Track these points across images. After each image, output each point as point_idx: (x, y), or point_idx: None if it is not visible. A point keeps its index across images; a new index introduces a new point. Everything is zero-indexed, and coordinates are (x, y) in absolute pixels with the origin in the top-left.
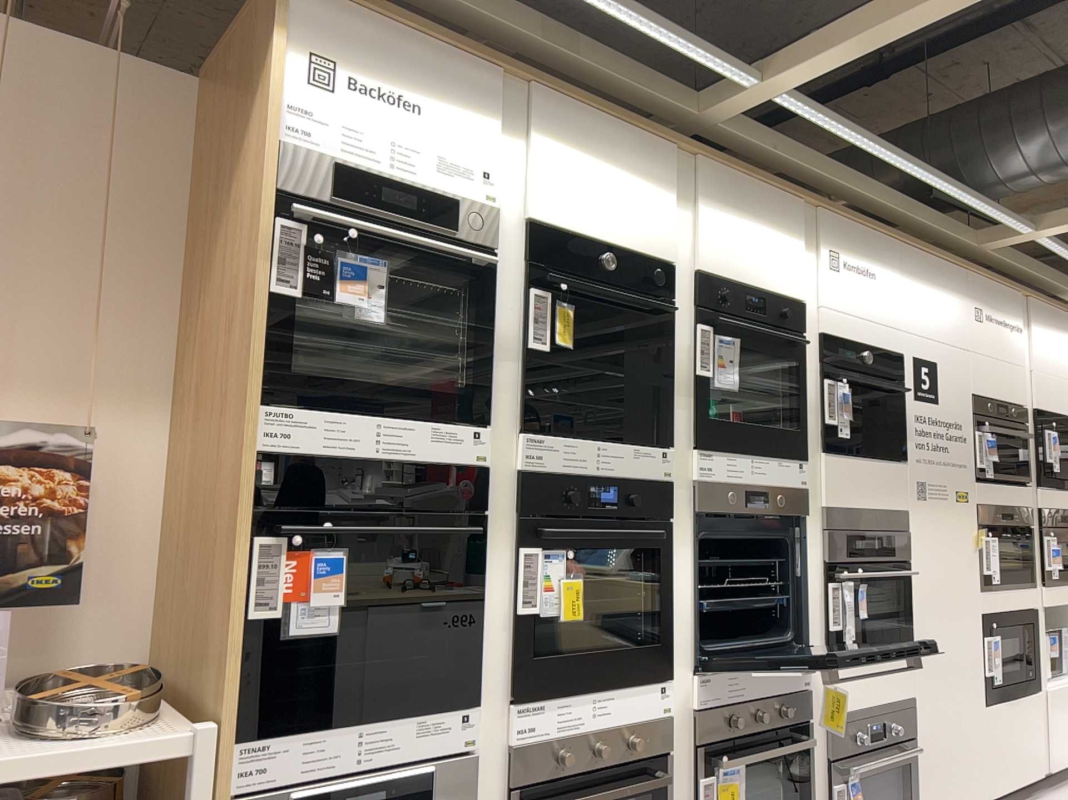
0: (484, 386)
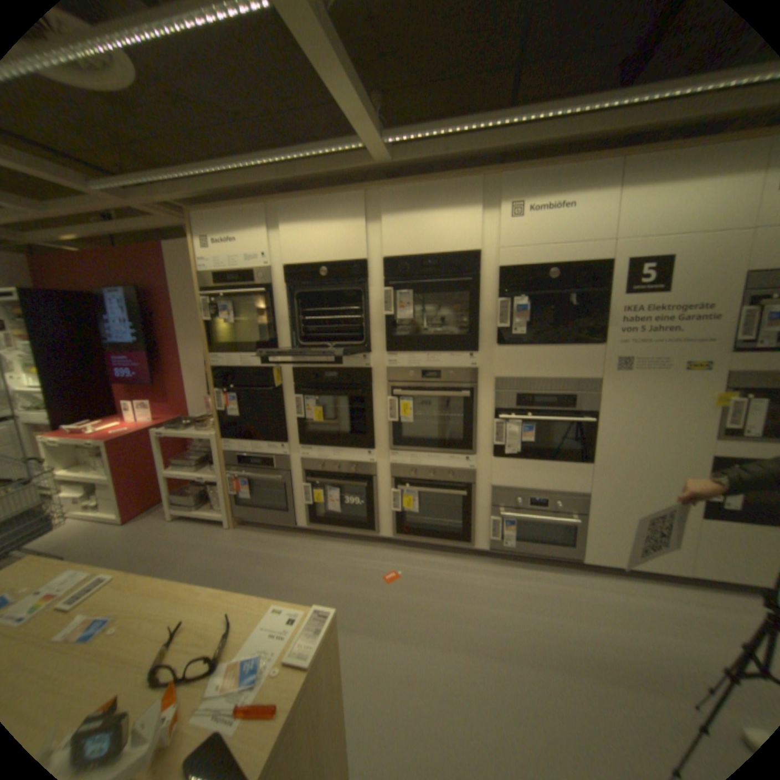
0: (273, 340)
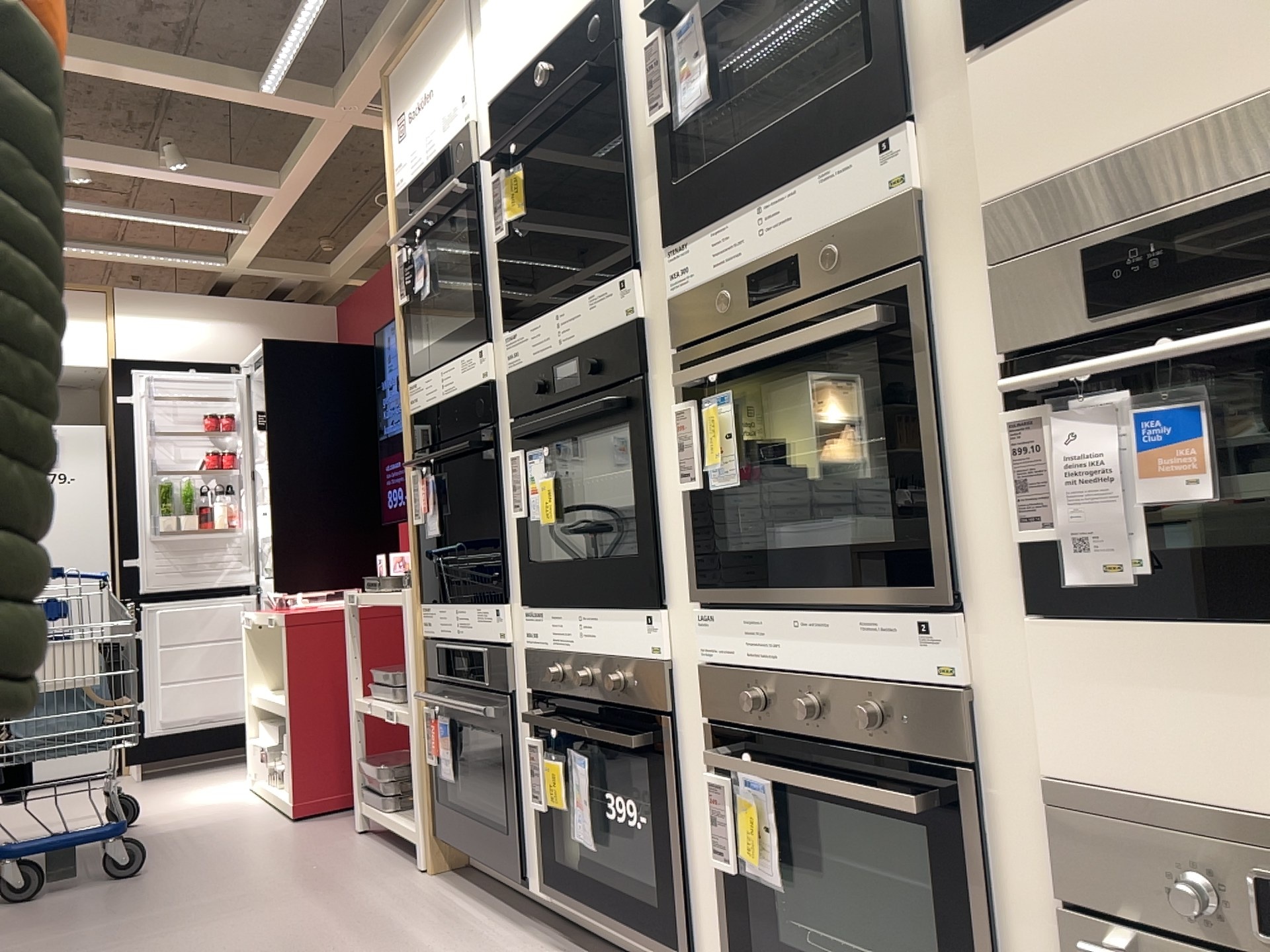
0: (478, 304)
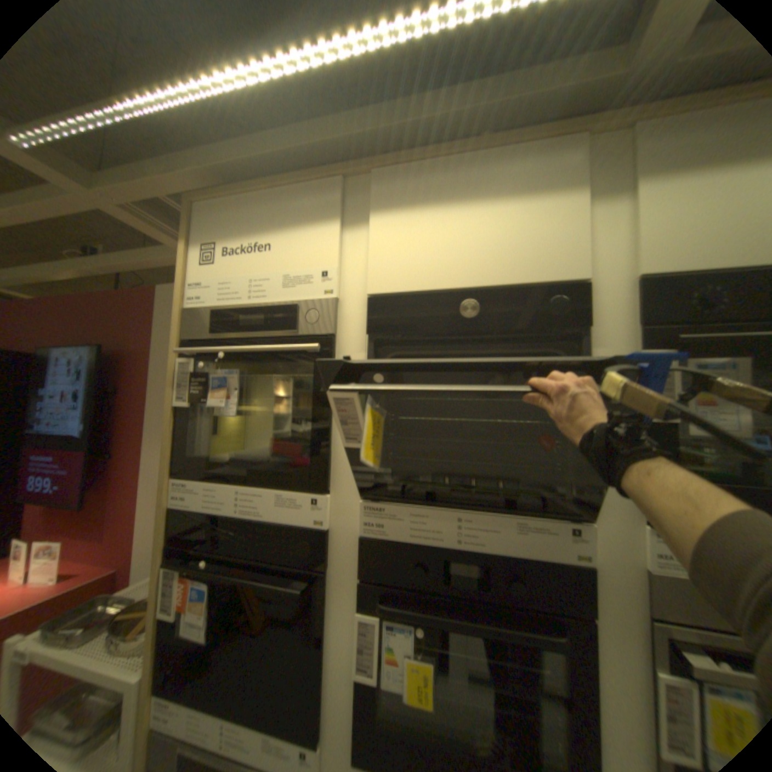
0: (319, 457)
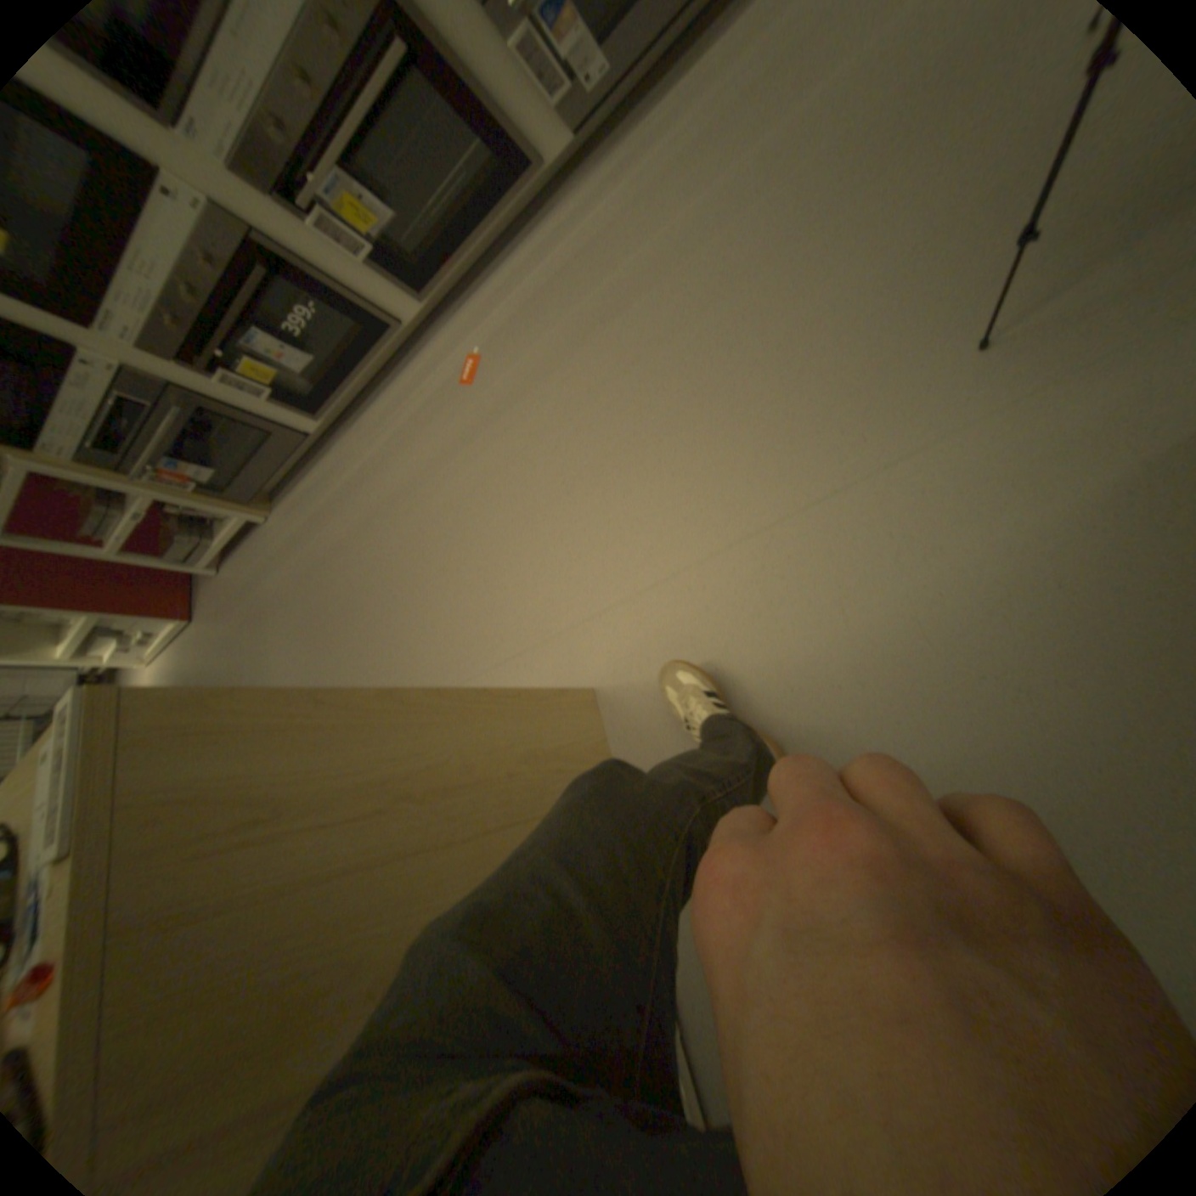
0: None
